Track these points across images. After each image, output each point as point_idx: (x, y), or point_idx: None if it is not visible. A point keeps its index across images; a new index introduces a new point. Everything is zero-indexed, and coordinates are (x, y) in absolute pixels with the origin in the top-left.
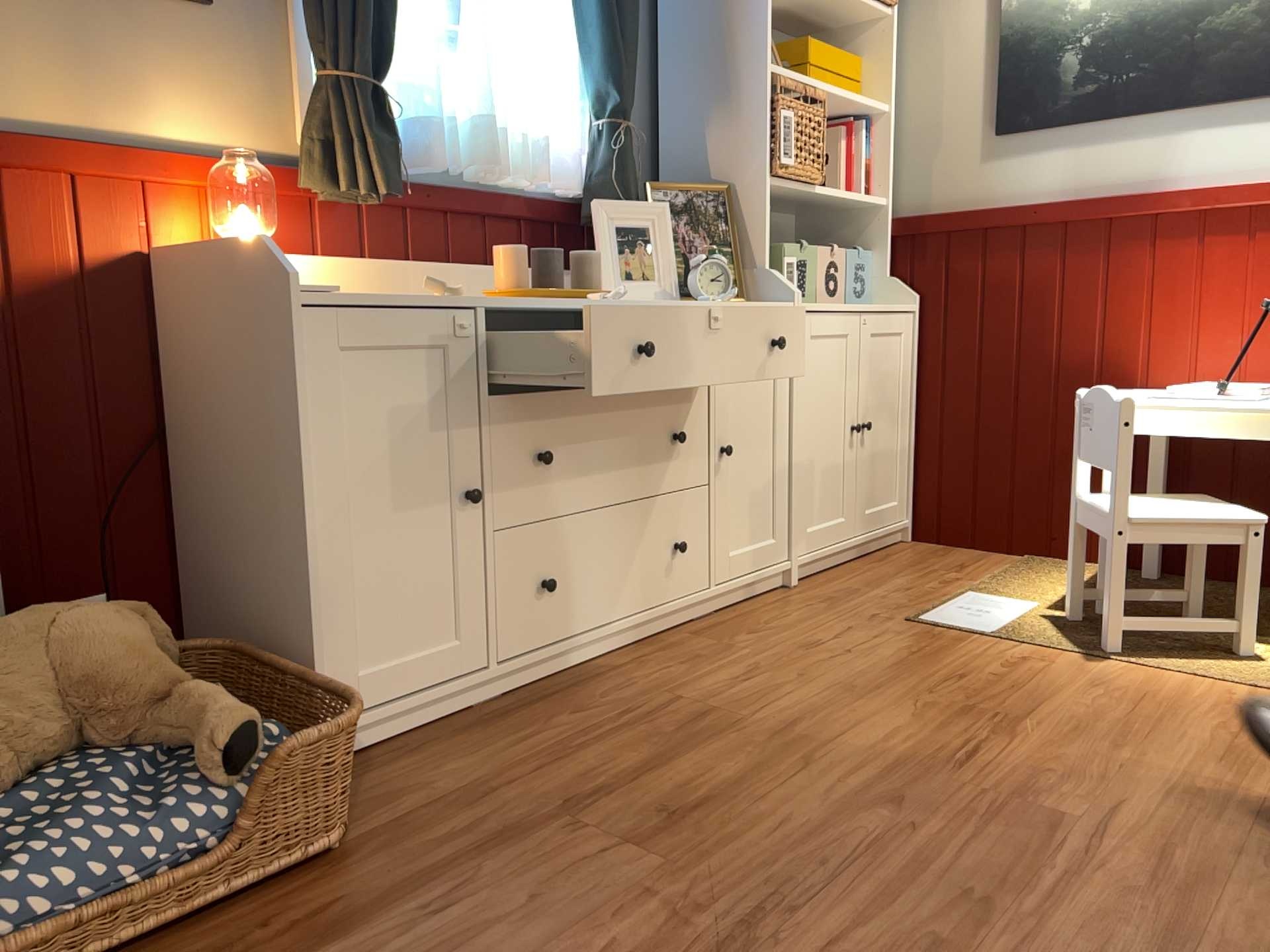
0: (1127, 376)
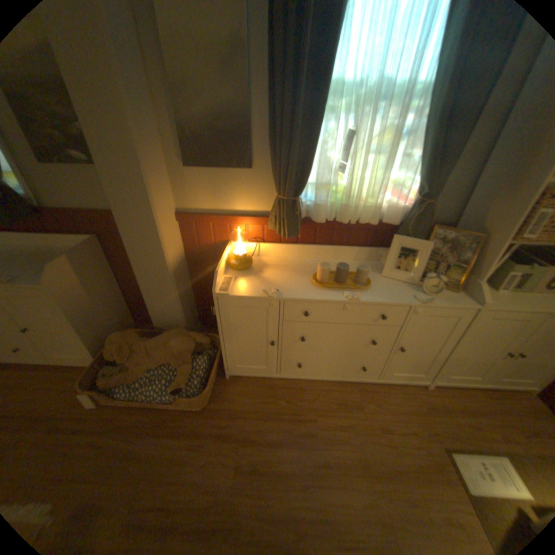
0: None
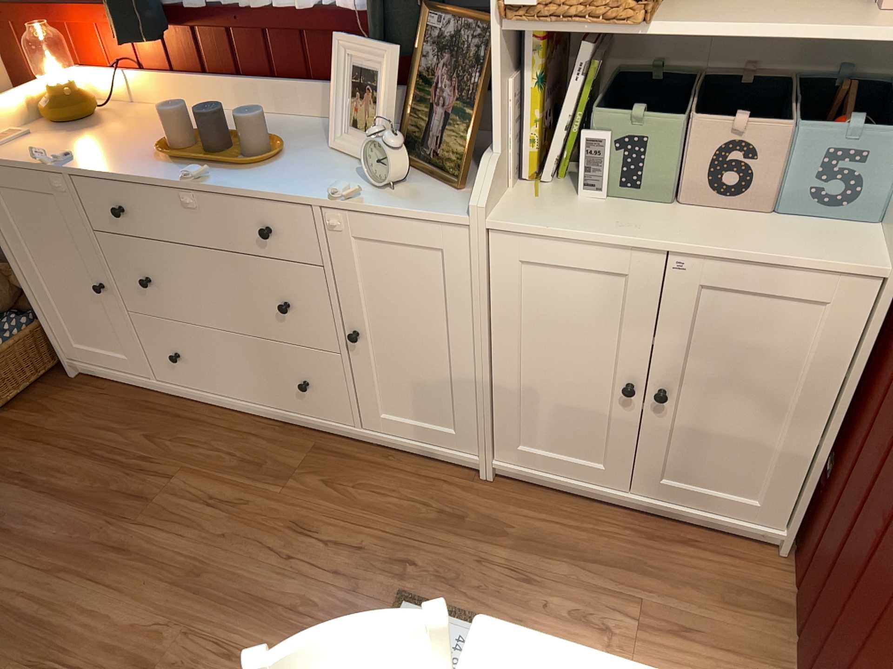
0: None
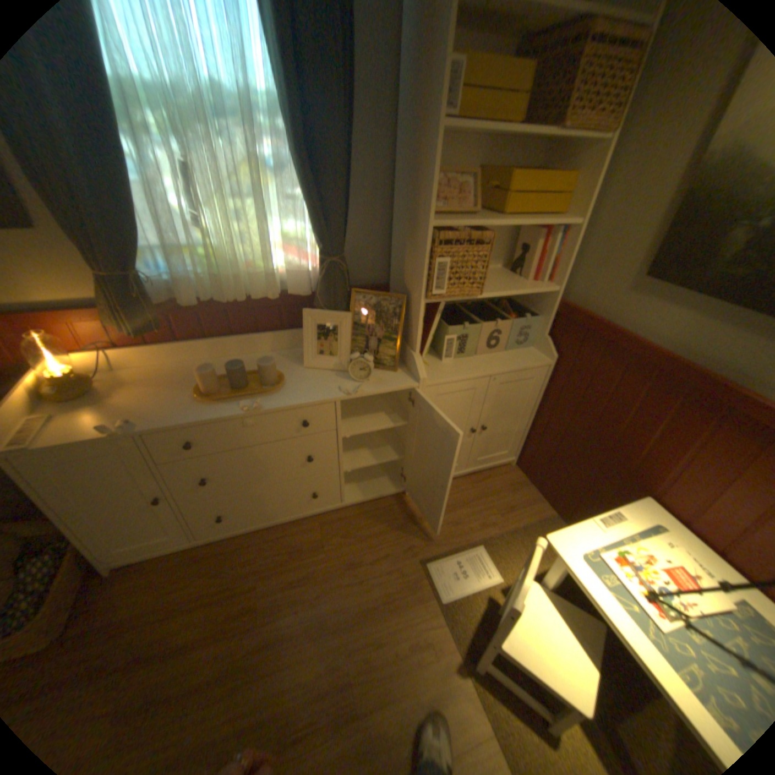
0: (652, 488)
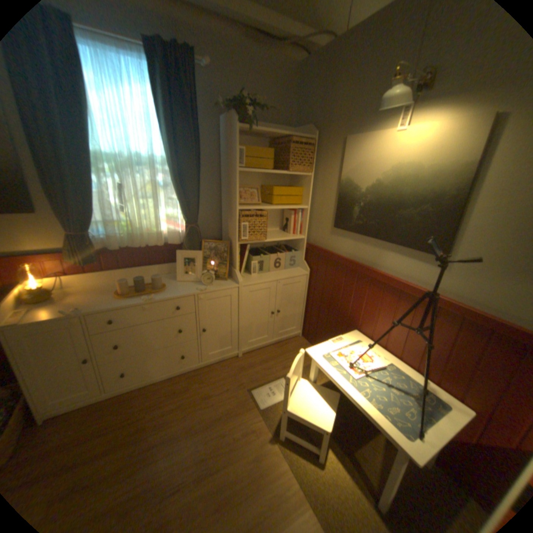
0: (356, 325)
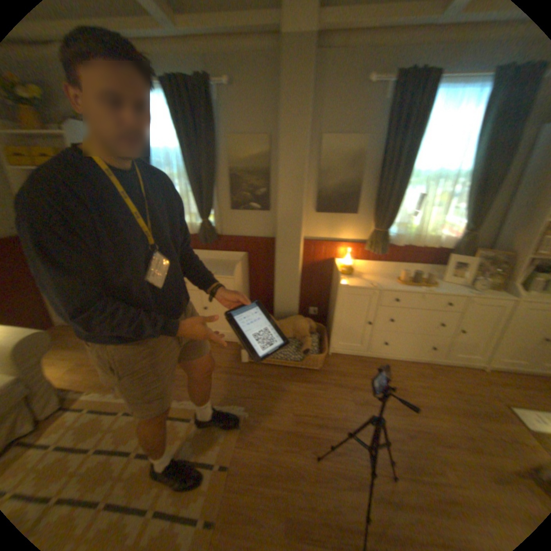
0: None
